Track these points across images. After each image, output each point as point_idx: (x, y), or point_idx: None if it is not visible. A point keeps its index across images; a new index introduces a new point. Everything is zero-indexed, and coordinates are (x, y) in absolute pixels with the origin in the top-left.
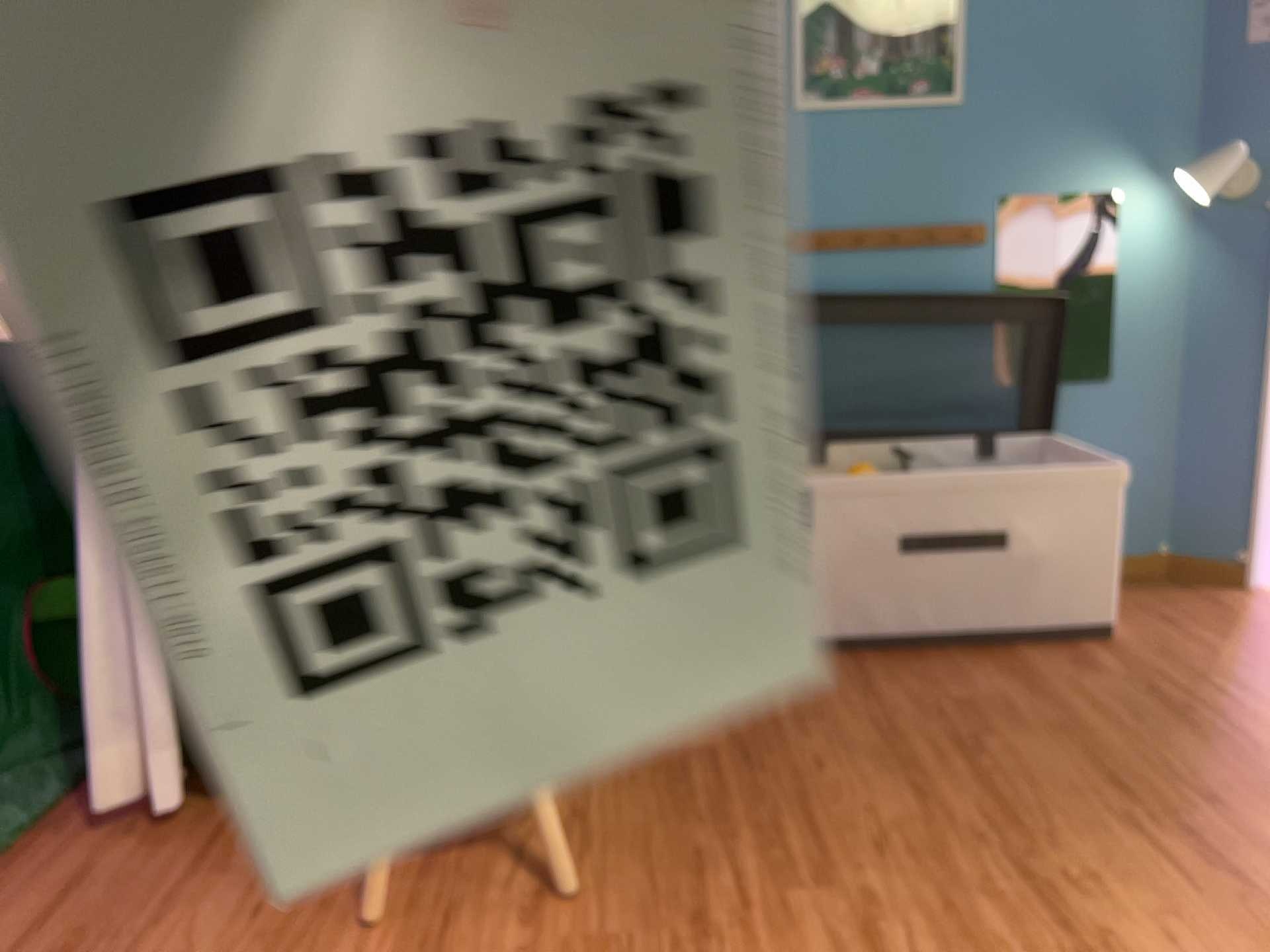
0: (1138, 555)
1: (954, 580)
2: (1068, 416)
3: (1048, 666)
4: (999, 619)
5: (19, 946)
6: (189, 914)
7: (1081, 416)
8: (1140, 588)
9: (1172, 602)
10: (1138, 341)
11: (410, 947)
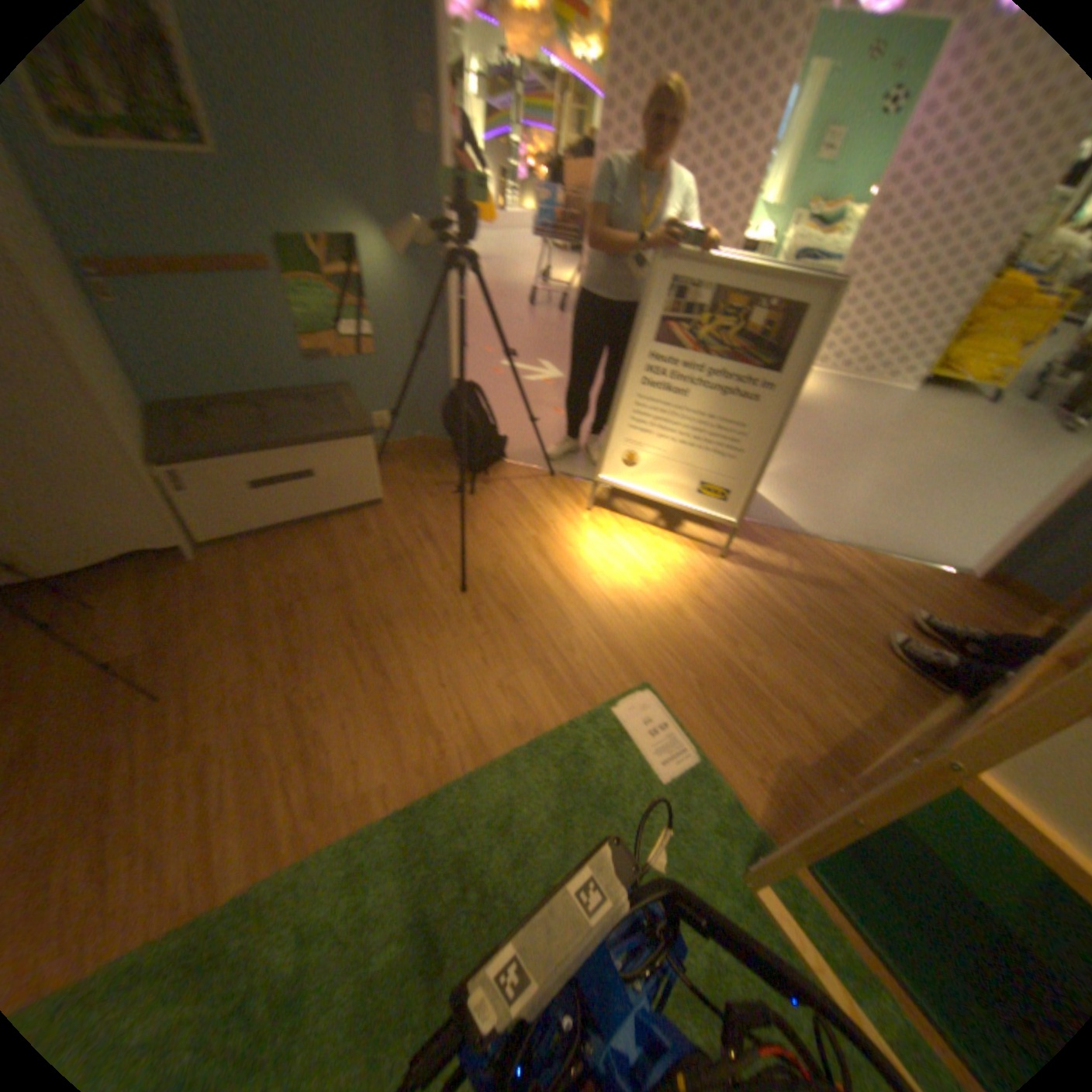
0: (408, 440)
1: (292, 499)
2: (357, 377)
3: (347, 534)
4: (323, 510)
5: None
6: None
7: (364, 376)
8: (408, 460)
9: (420, 469)
10: (387, 332)
11: None
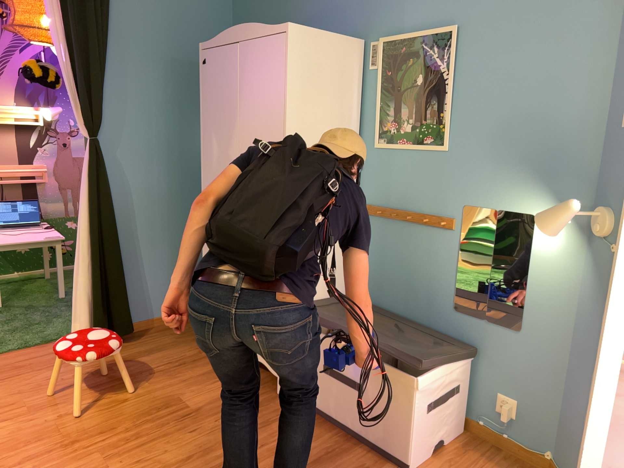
0: (528, 448)
1: (345, 397)
2: (492, 343)
3: (352, 461)
4: (361, 428)
5: (23, 361)
6: (45, 372)
7: (500, 346)
8: (506, 467)
9: None
10: (539, 312)
11: (45, 405)
